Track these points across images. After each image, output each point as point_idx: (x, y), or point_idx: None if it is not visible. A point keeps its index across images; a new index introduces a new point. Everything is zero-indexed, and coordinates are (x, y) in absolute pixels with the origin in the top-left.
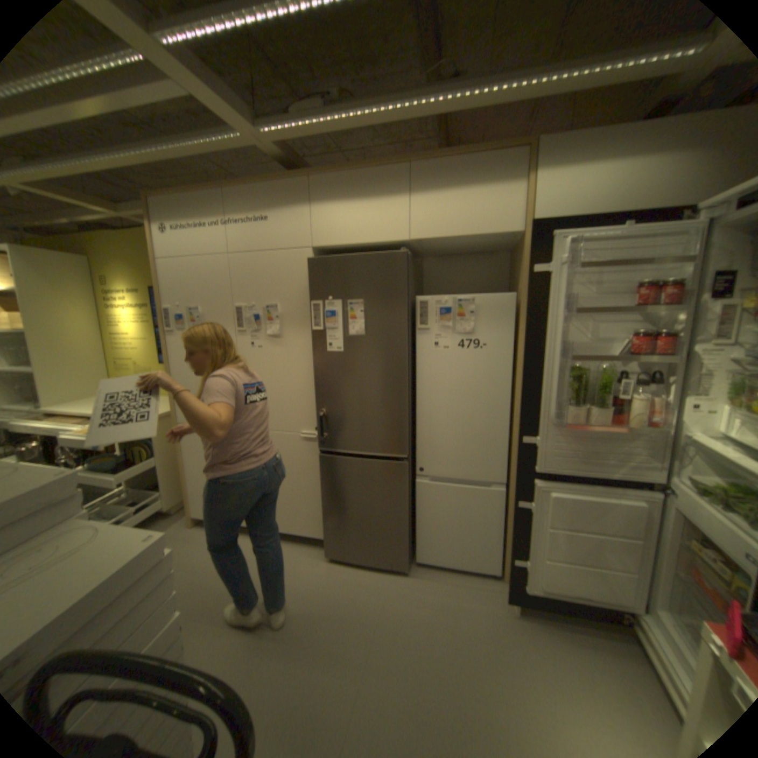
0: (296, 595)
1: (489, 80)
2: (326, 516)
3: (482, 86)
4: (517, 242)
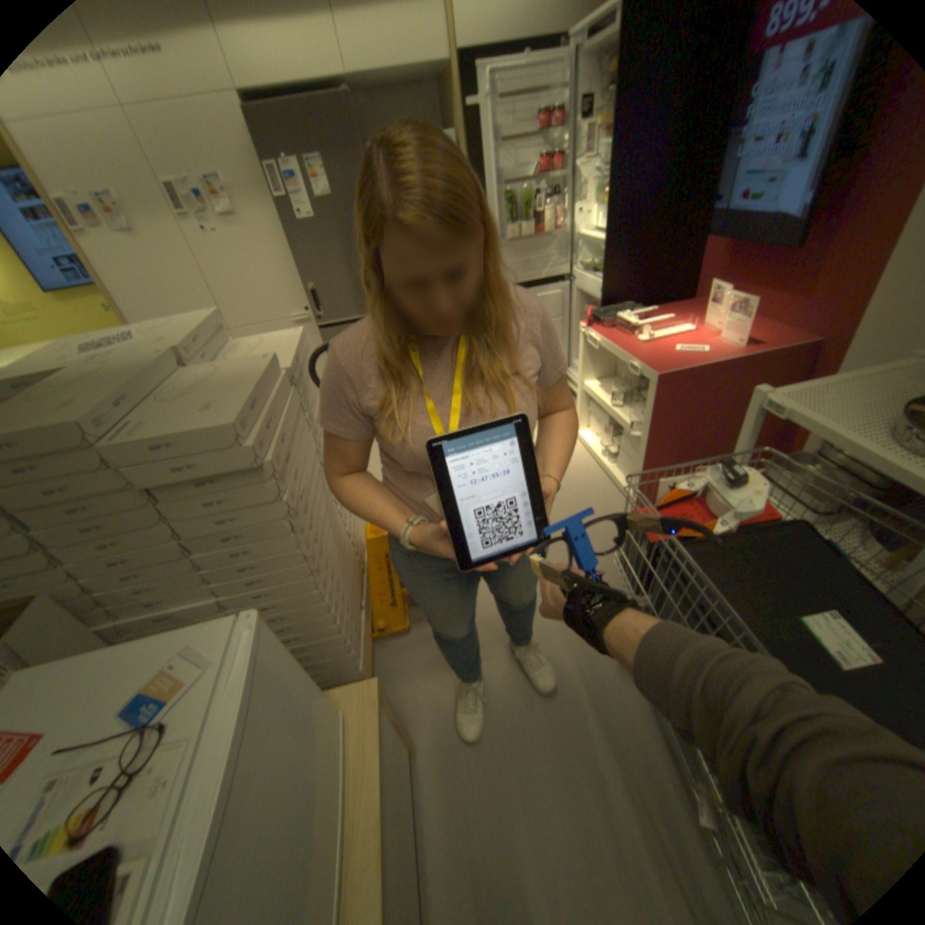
0: None
1: None
2: None
3: None
4: (444, 71)
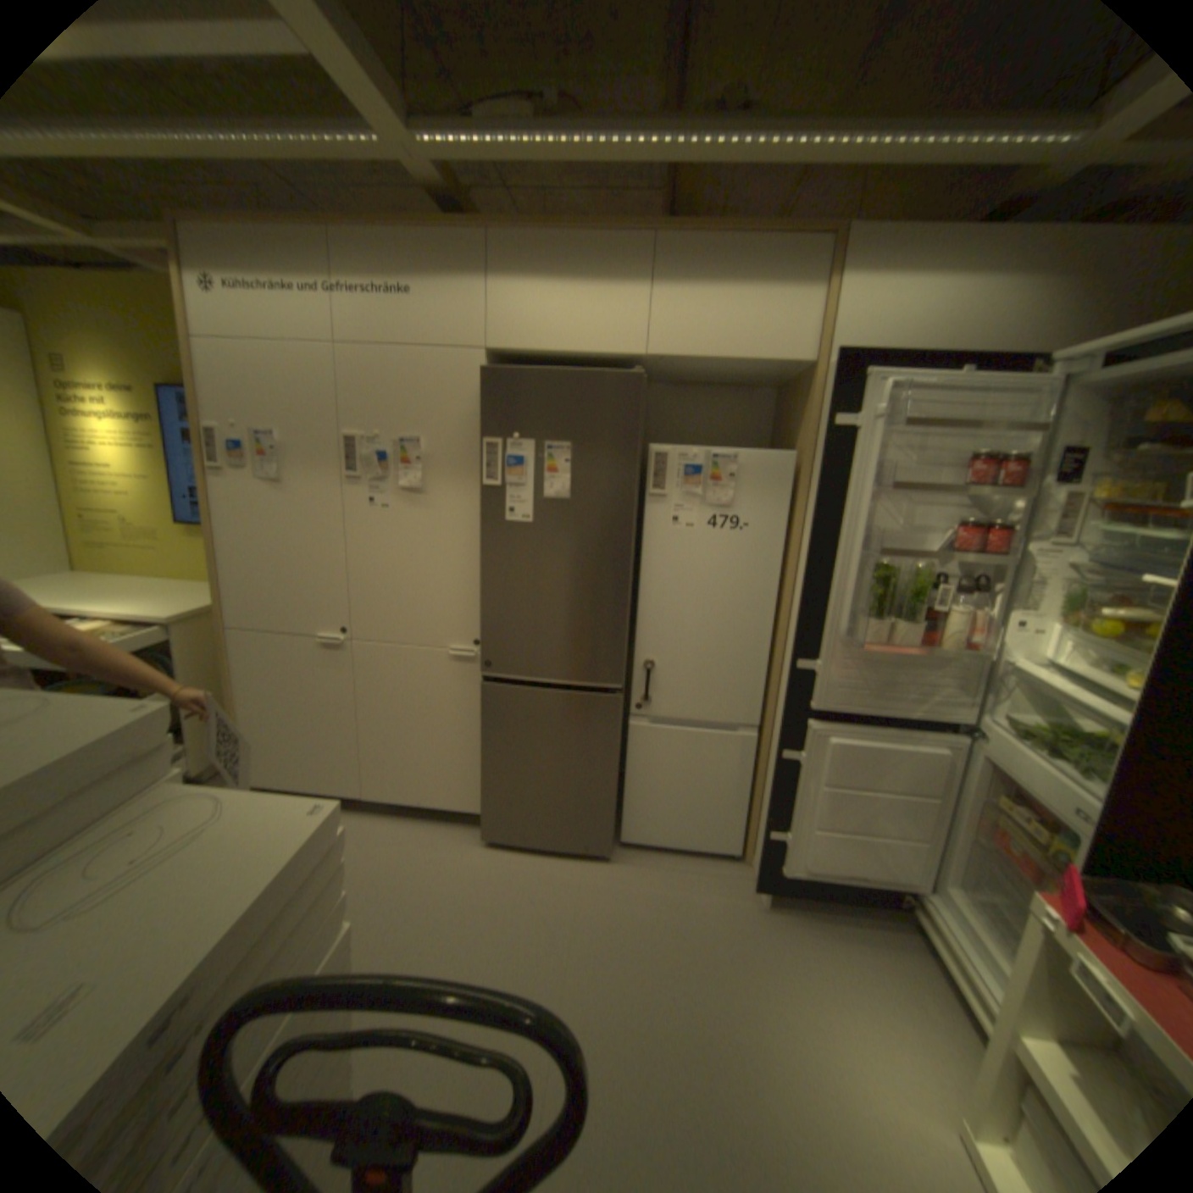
0: (442, 900)
1: (796, 124)
2: (487, 779)
3: (789, 133)
4: (797, 376)
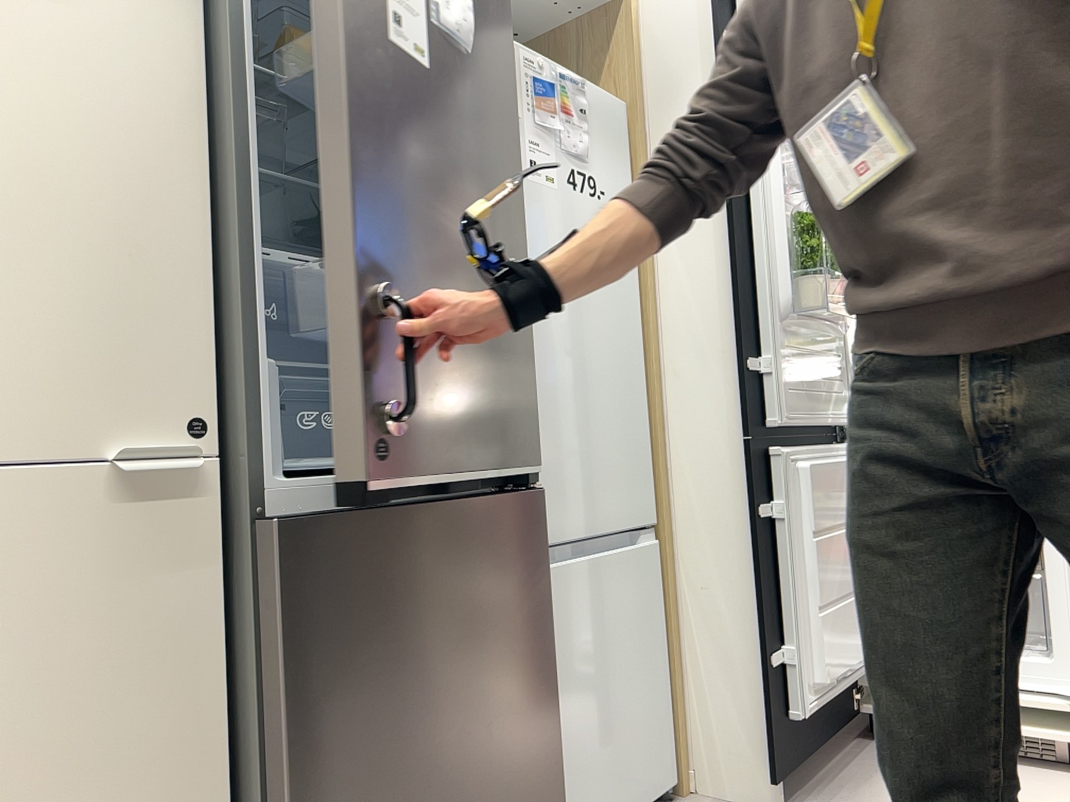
0: None
1: None
2: None
3: None
4: (552, 30)
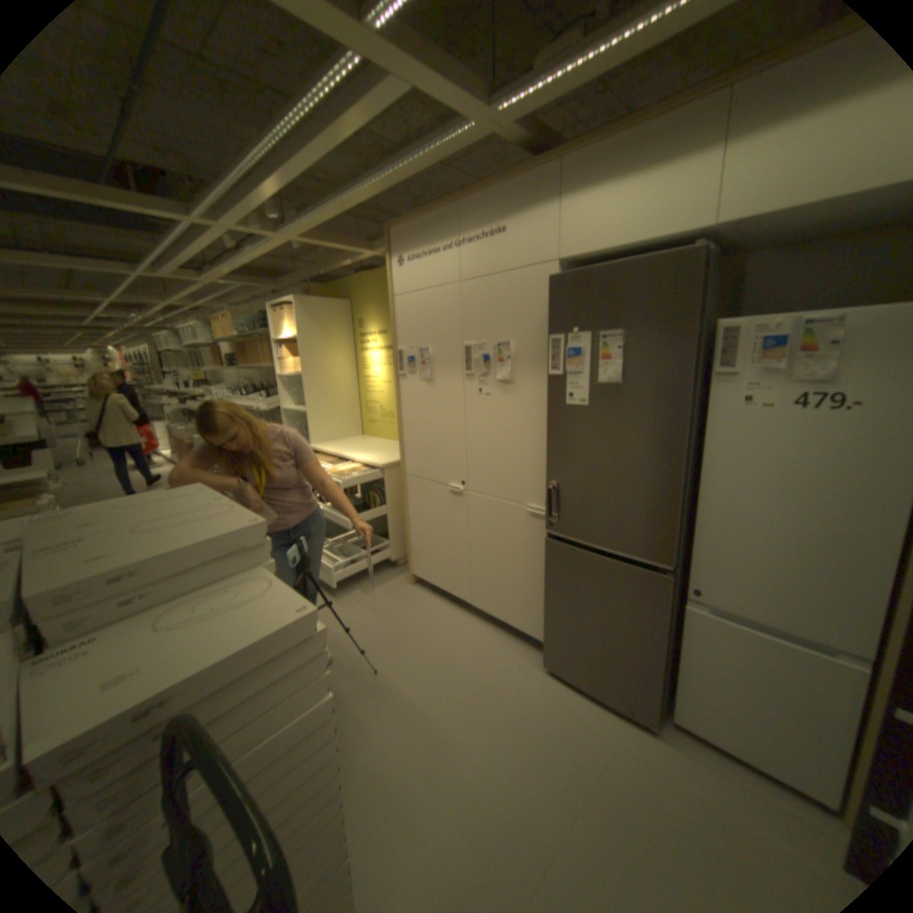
0: (502, 701)
1: None
2: (549, 618)
3: None
4: None
